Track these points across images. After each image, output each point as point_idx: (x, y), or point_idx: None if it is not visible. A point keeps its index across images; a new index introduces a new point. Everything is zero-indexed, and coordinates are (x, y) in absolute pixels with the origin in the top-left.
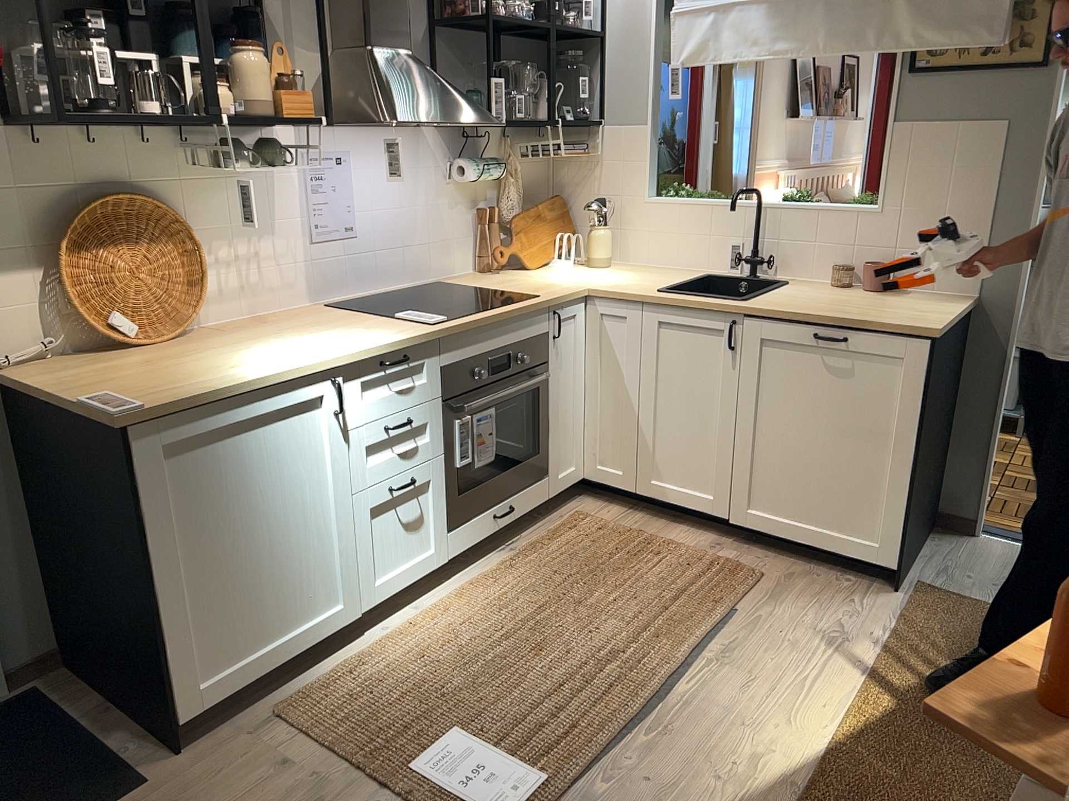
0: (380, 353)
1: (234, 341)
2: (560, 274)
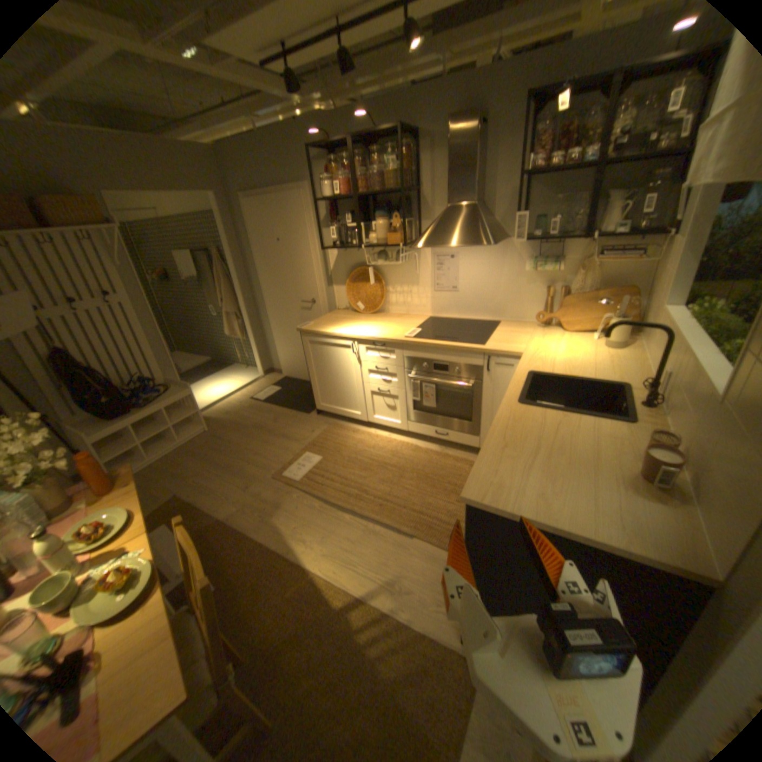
0: (371, 340)
1: (373, 319)
2: (562, 341)
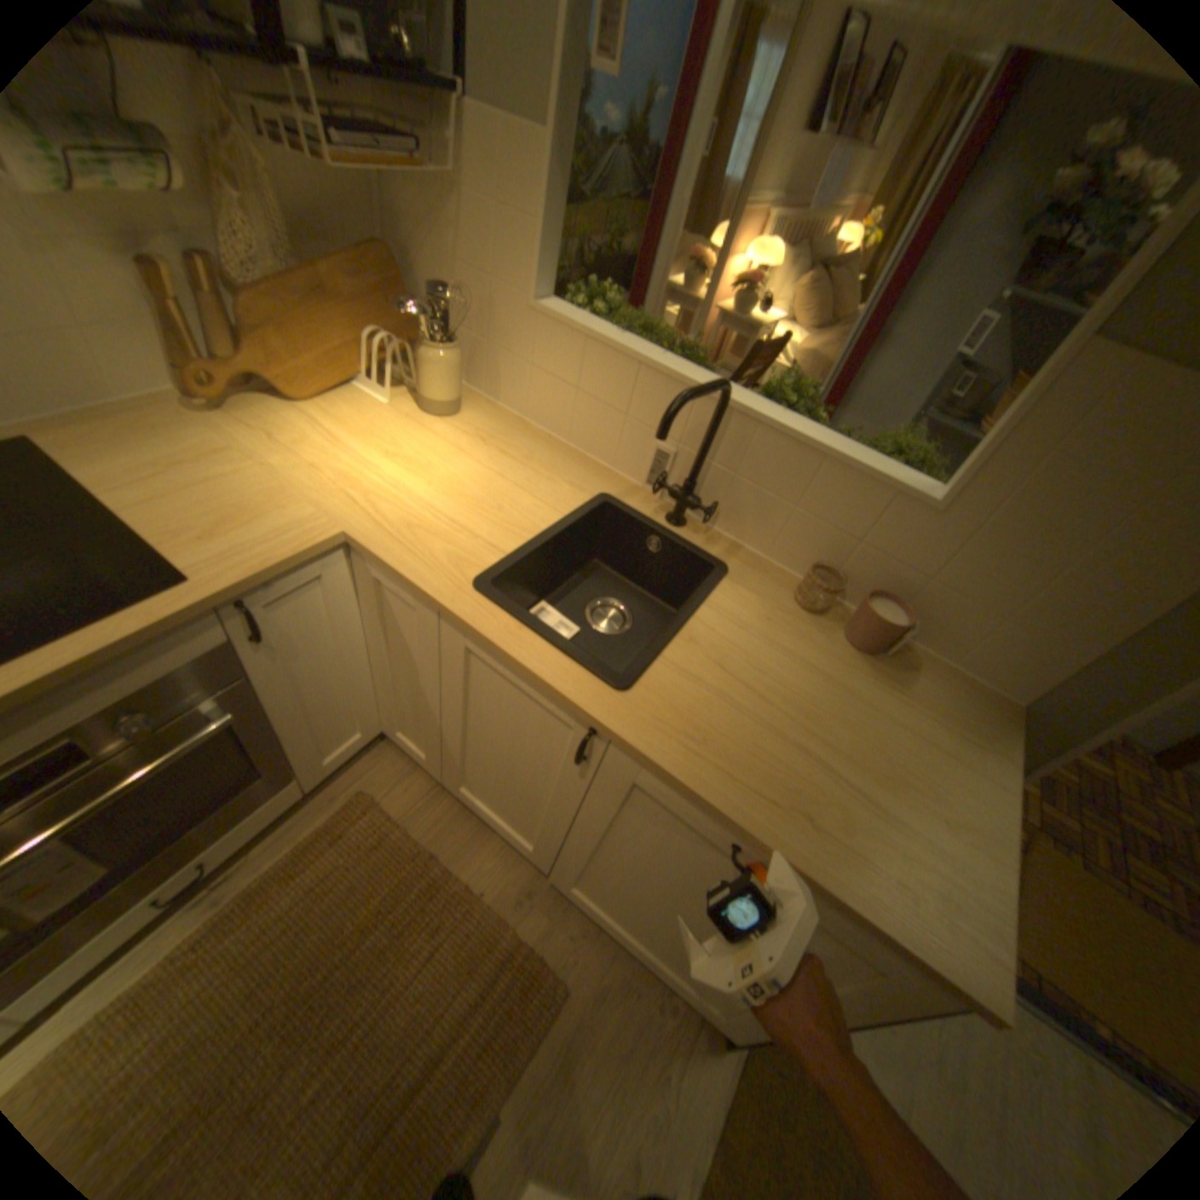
0: None
1: None
2: (342, 436)
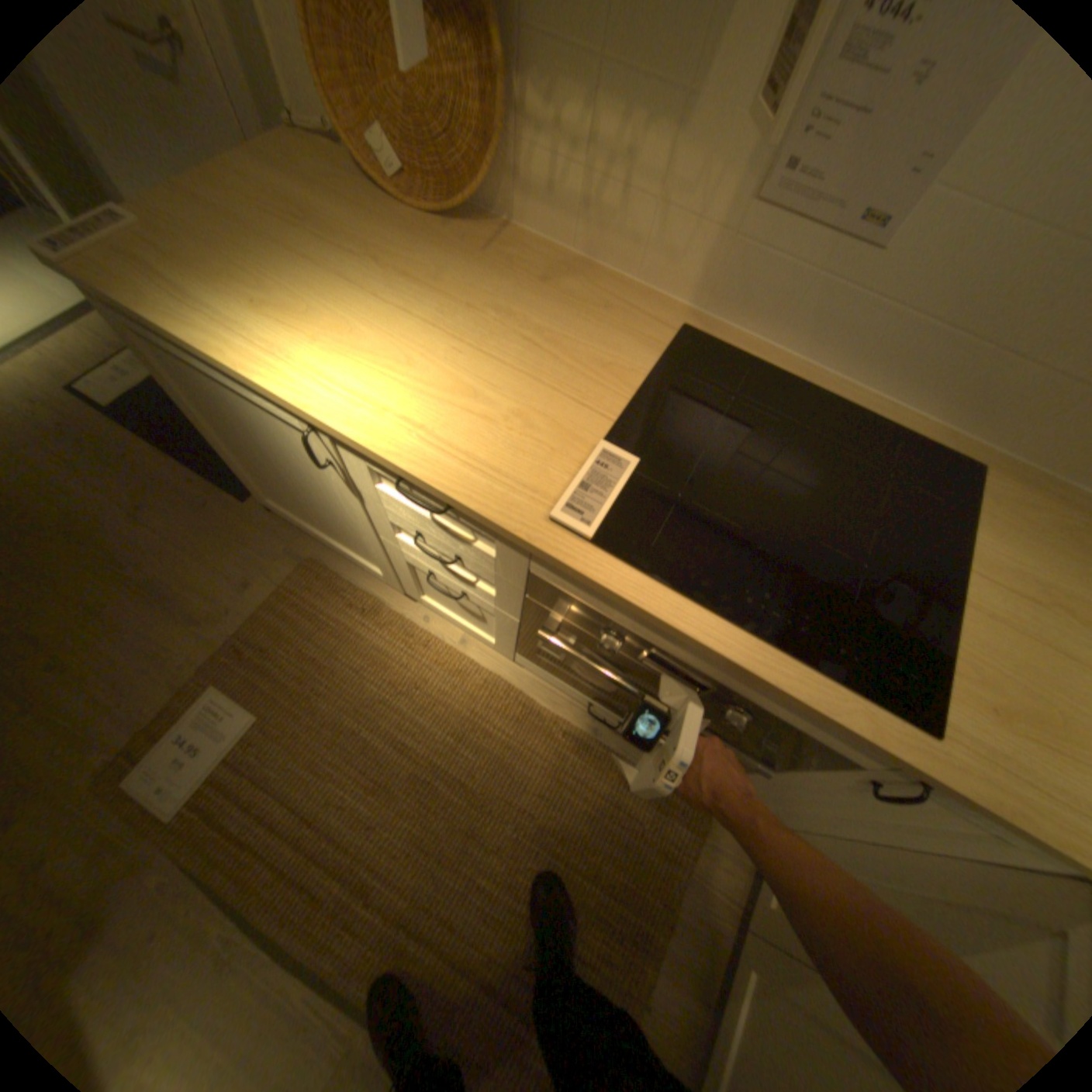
0: (391, 467)
1: (431, 269)
2: None
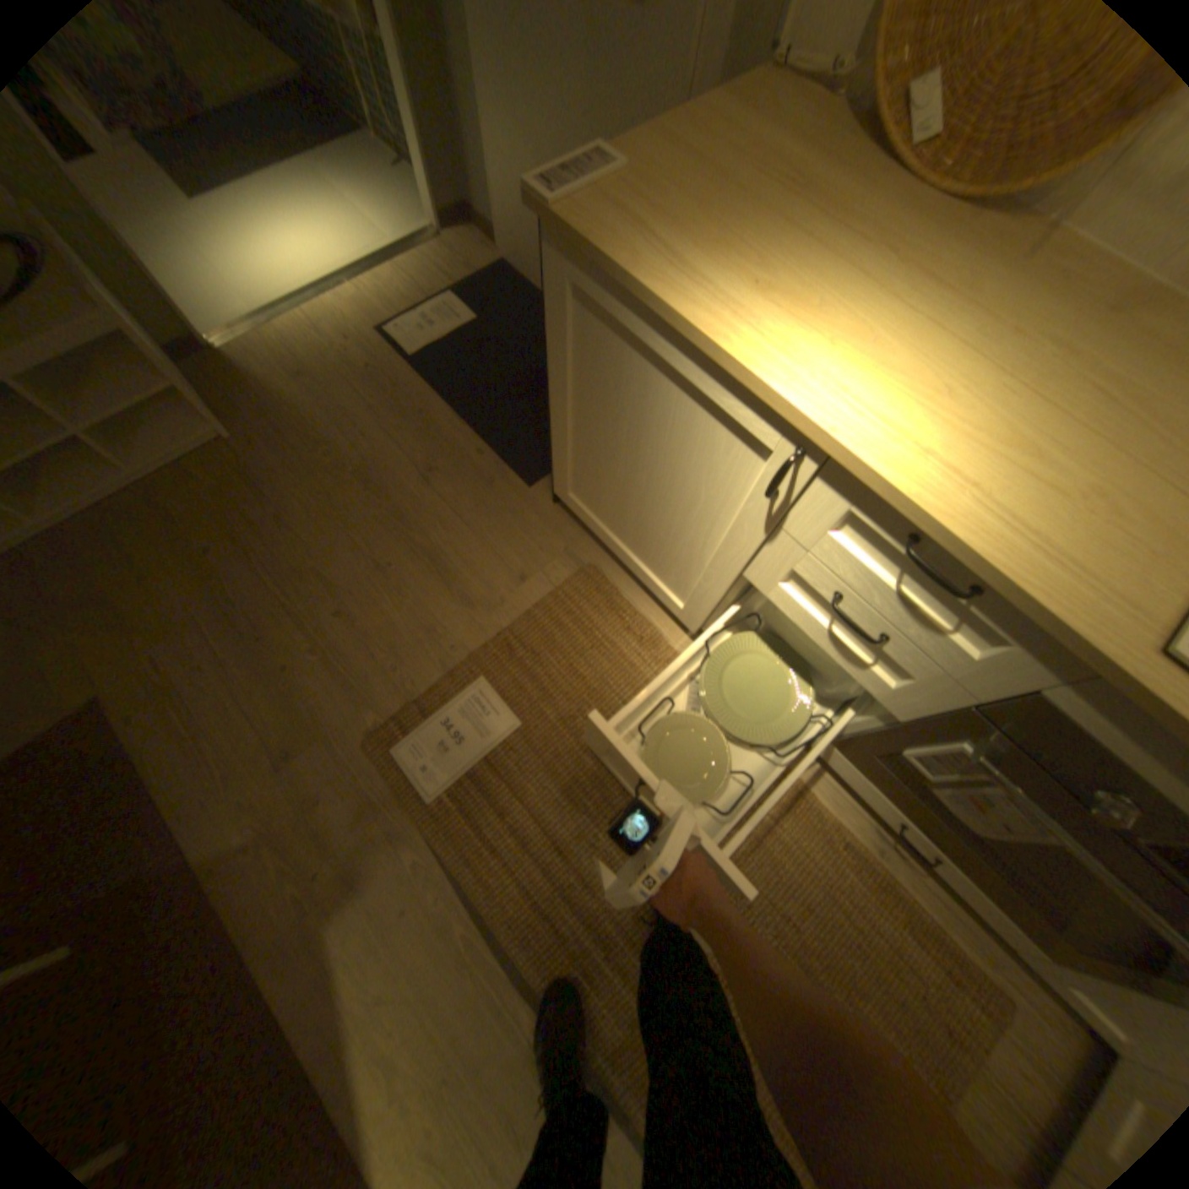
0: (928, 527)
1: (969, 272)
2: None
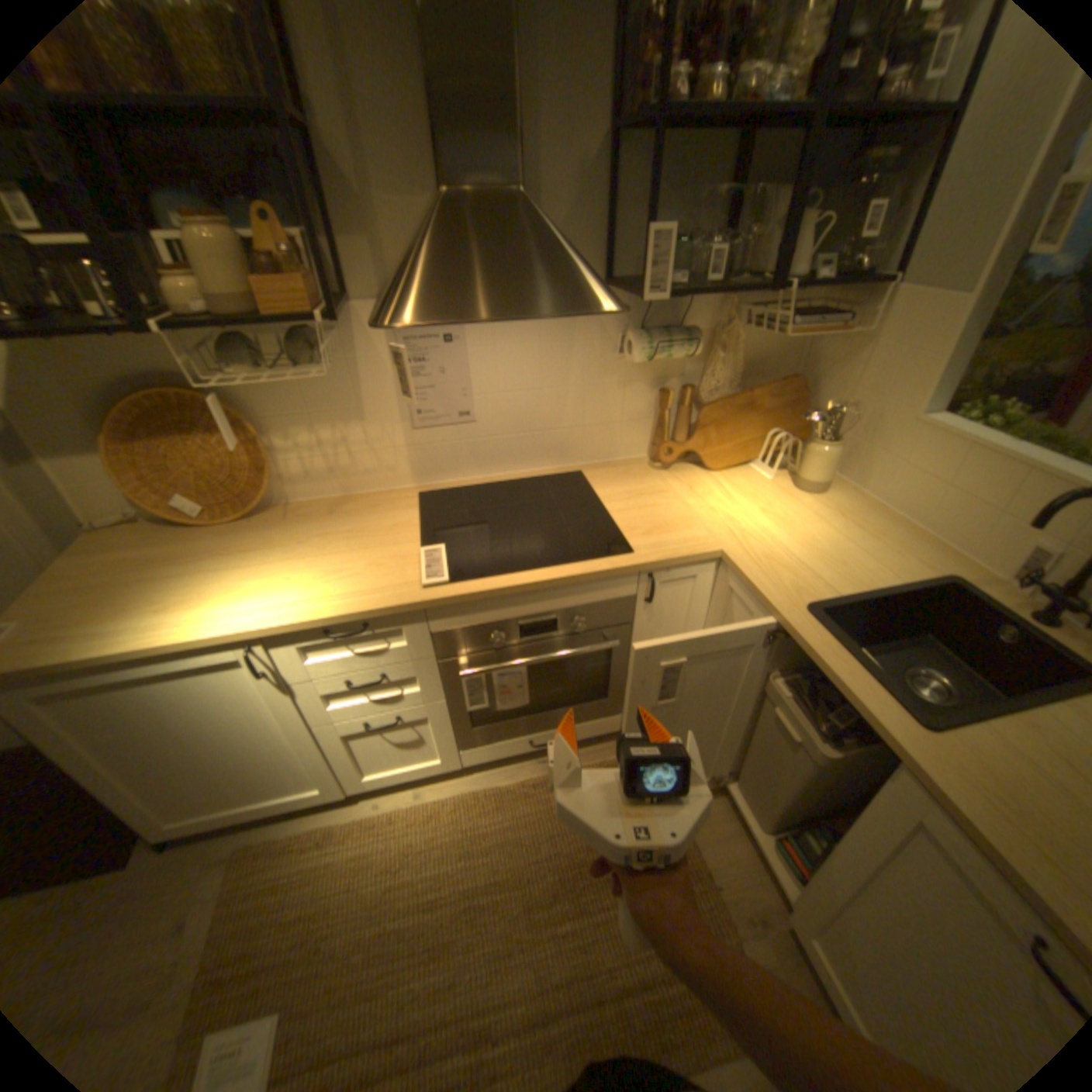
0: (319, 623)
1: (262, 539)
2: (732, 494)
